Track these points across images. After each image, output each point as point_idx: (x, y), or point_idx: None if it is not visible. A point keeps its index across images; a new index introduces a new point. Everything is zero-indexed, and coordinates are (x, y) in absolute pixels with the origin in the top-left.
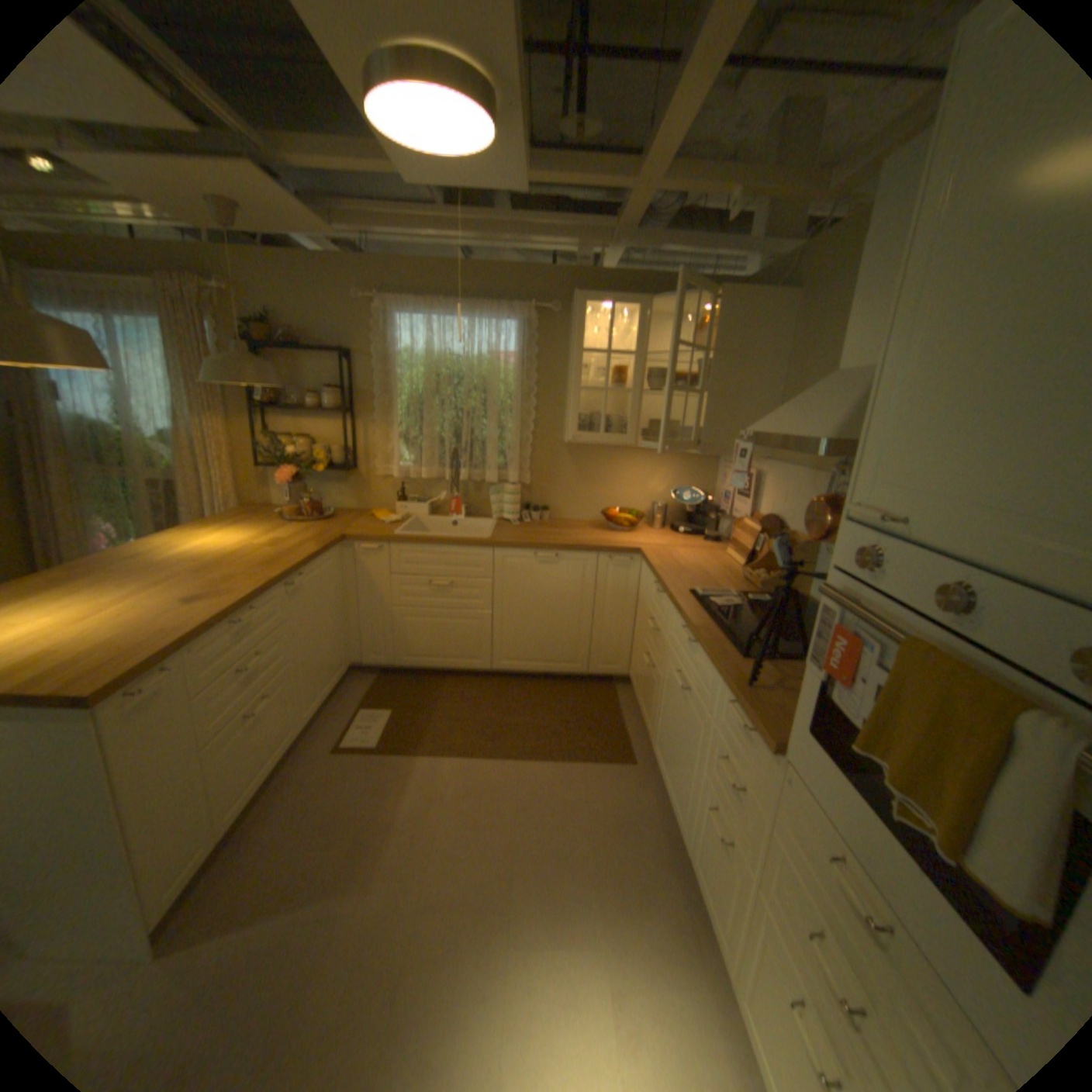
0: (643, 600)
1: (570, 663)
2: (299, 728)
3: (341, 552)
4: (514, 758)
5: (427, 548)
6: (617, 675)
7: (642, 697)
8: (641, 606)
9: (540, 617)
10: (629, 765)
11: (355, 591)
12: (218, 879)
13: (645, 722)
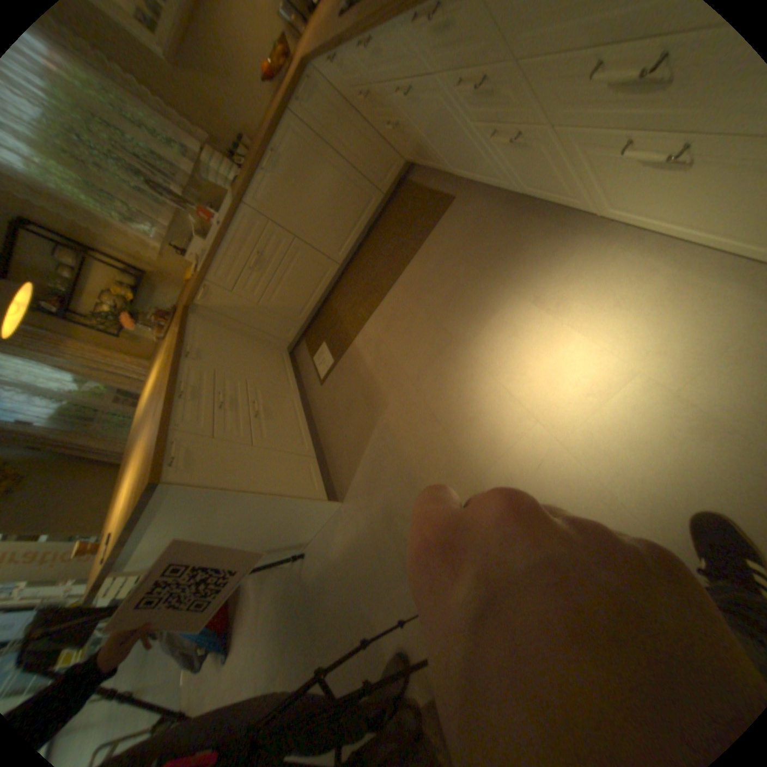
0: (347, 91)
1: (369, 201)
2: (297, 393)
3: (200, 314)
4: (394, 281)
5: (221, 253)
6: (401, 169)
7: (420, 155)
8: (353, 98)
9: (320, 201)
10: (452, 201)
11: (236, 320)
12: (335, 463)
13: (437, 165)
